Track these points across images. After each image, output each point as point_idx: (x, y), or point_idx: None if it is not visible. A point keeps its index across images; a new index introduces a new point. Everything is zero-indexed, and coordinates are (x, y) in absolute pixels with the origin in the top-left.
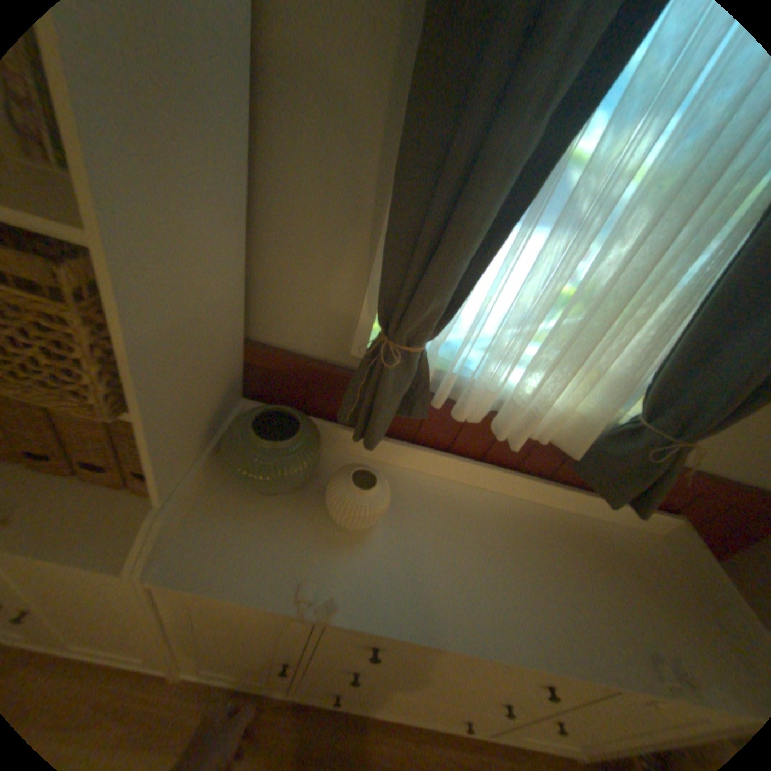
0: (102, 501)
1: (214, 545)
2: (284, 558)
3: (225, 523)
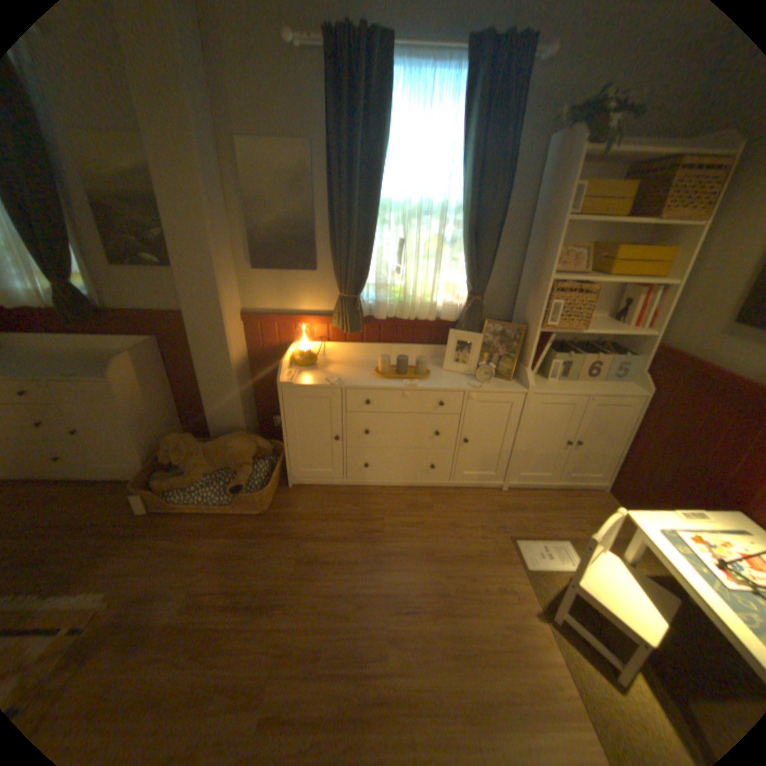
0: None
1: None
2: None
3: None
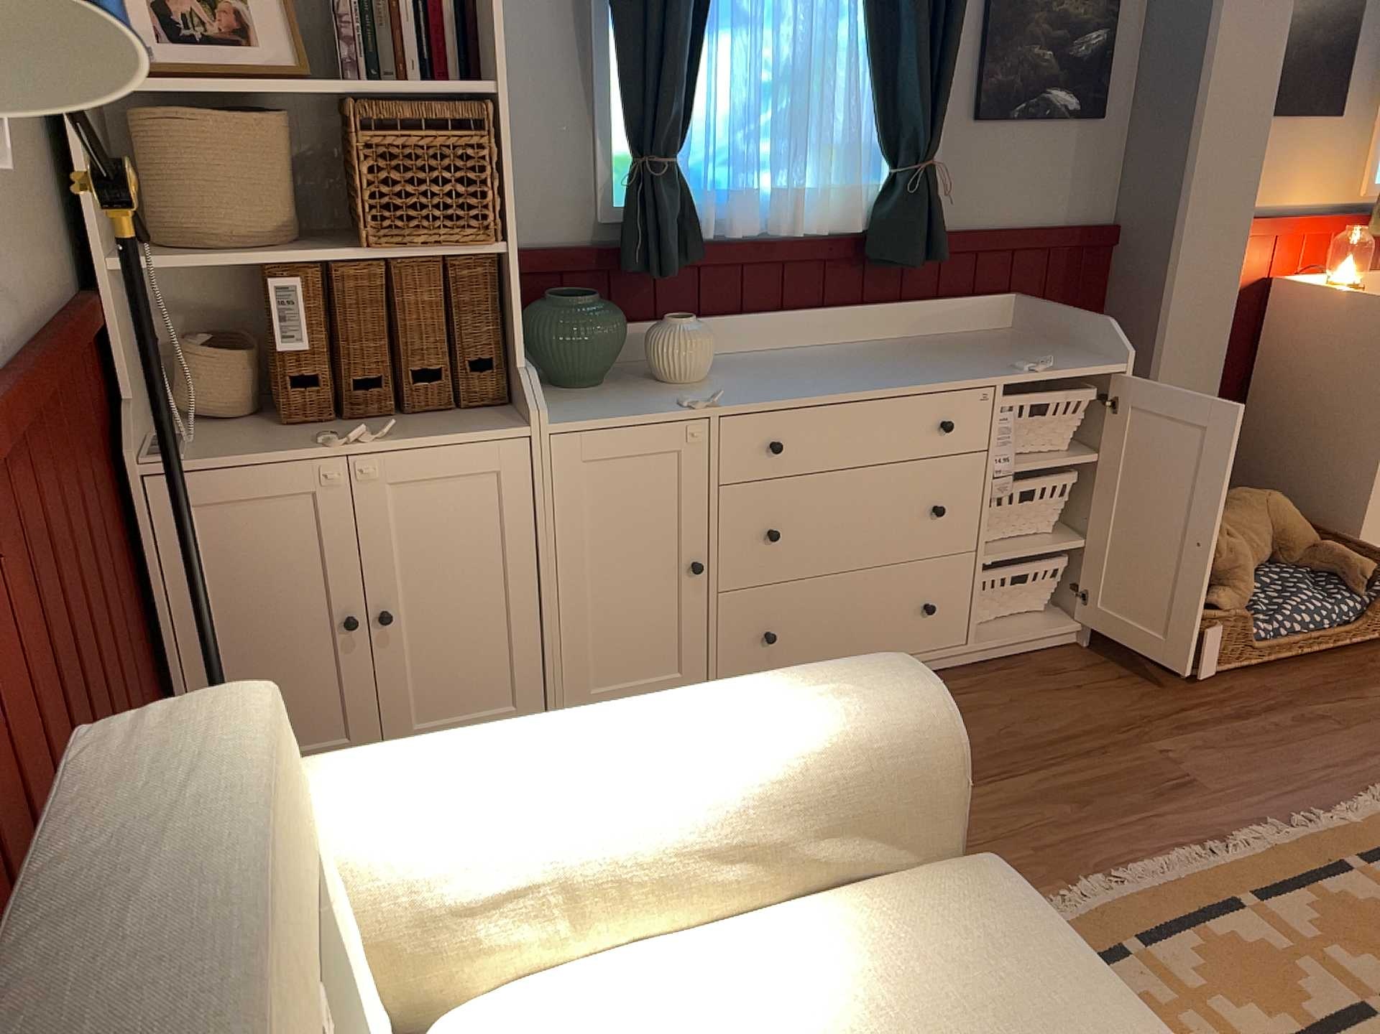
0: (442, 419)
1: (574, 410)
2: (644, 401)
3: (567, 403)
